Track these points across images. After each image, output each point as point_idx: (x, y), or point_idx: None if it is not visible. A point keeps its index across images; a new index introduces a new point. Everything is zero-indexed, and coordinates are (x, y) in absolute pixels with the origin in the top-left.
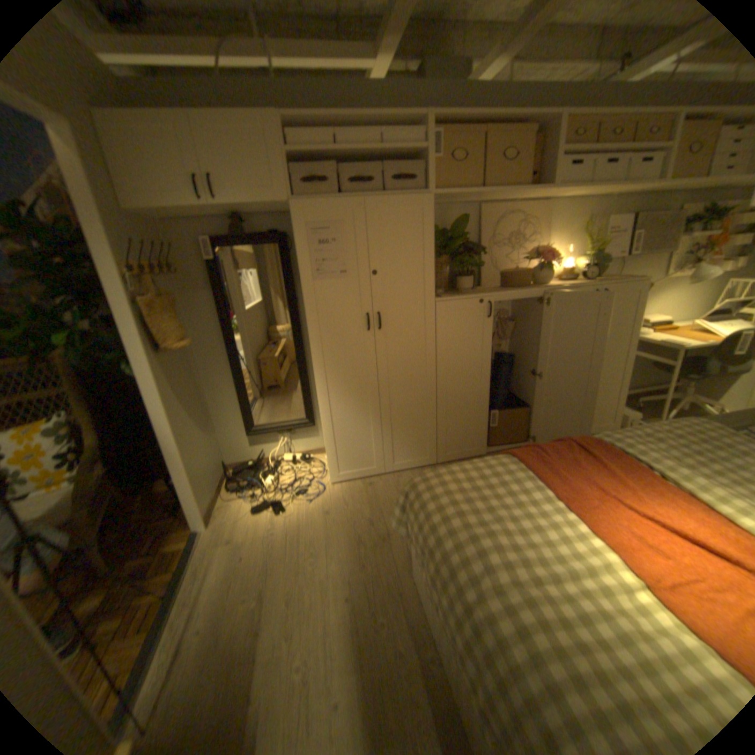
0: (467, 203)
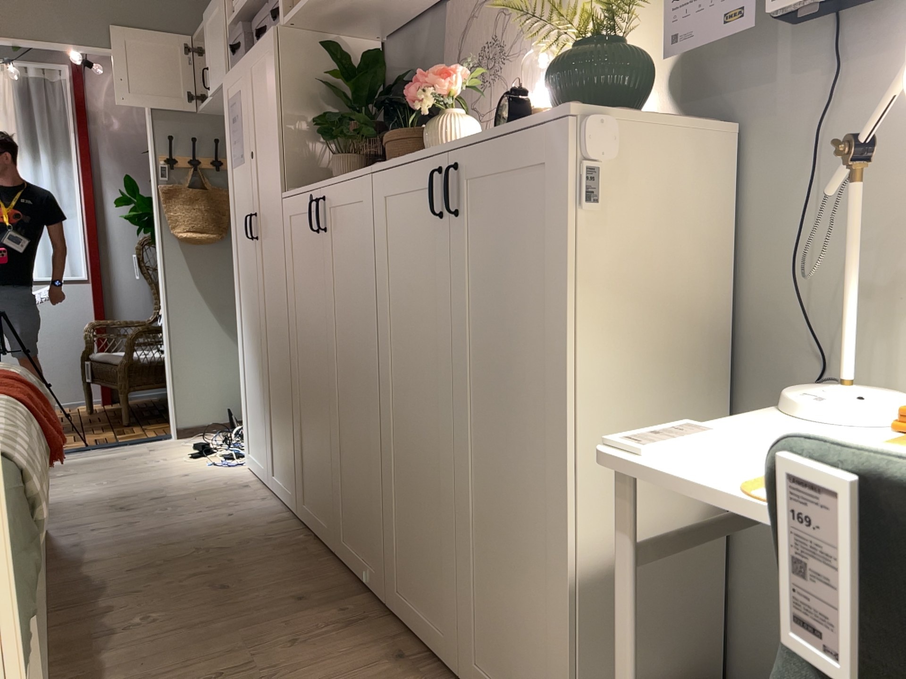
0: (437, 7)
